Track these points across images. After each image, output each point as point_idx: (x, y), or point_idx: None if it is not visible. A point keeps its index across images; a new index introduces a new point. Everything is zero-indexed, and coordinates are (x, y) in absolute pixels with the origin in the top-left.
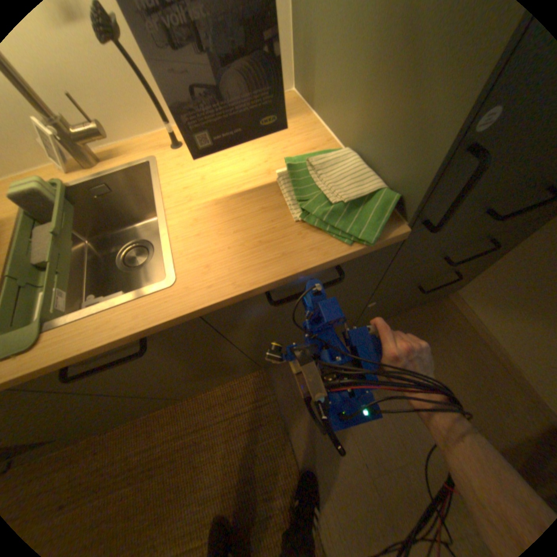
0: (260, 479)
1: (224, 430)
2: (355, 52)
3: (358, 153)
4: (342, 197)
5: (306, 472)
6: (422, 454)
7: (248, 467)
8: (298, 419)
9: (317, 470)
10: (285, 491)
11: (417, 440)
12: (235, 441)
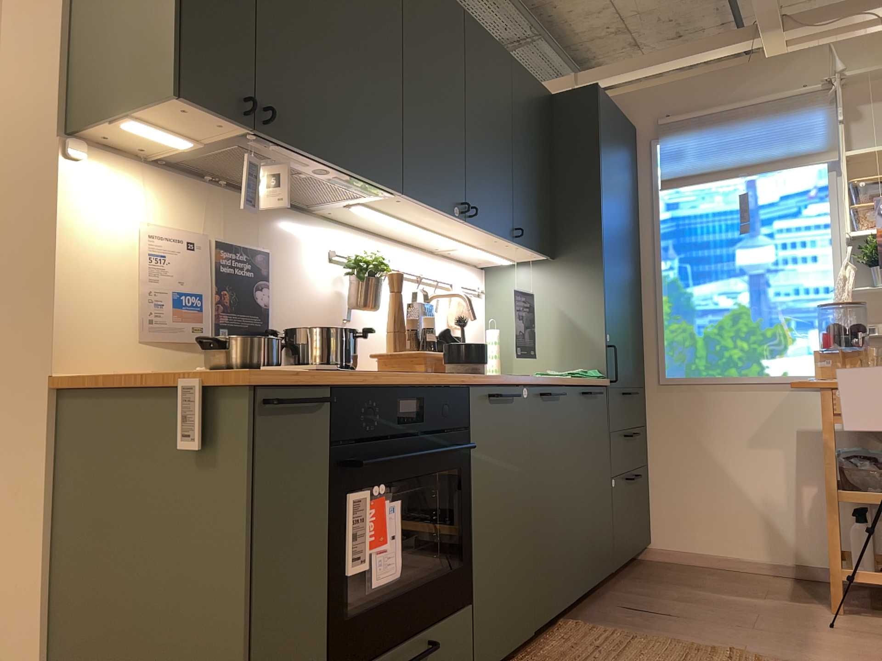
0: (681, 660)
1: (602, 657)
2: (547, 341)
3: (565, 371)
4: (579, 371)
5: (707, 645)
6: (757, 609)
7: (660, 660)
8: (652, 631)
9: (712, 641)
10: (710, 654)
11: (744, 606)
12: (624, 656)
